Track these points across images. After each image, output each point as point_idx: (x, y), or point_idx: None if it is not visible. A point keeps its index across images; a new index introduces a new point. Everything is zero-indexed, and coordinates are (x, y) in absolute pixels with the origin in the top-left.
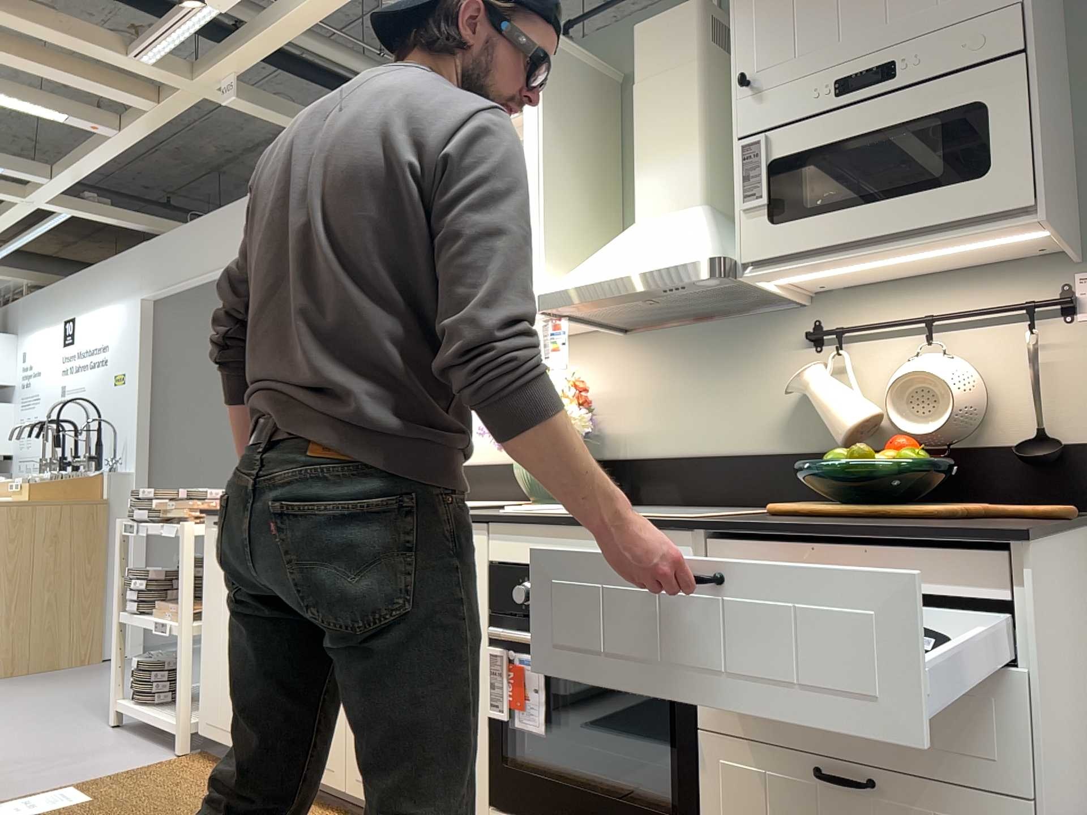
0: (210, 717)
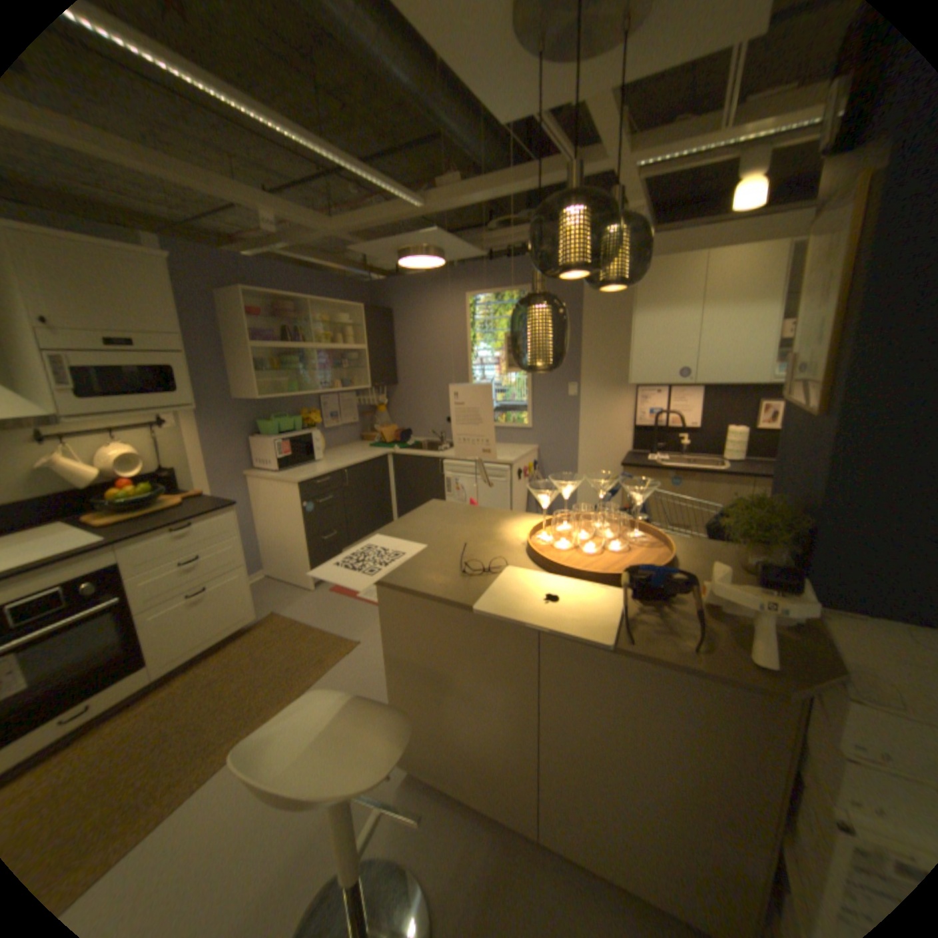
0: None
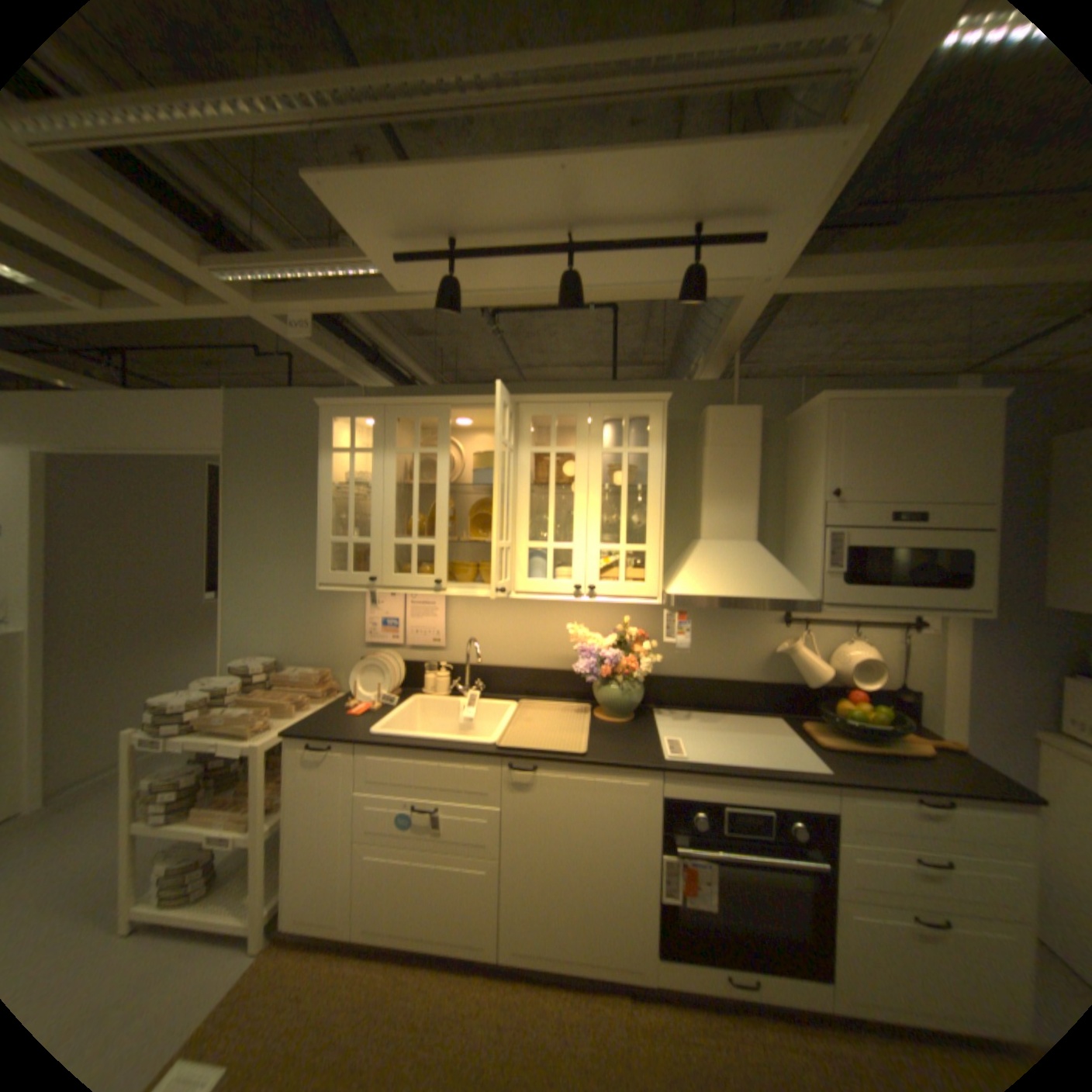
0: (301, 917)
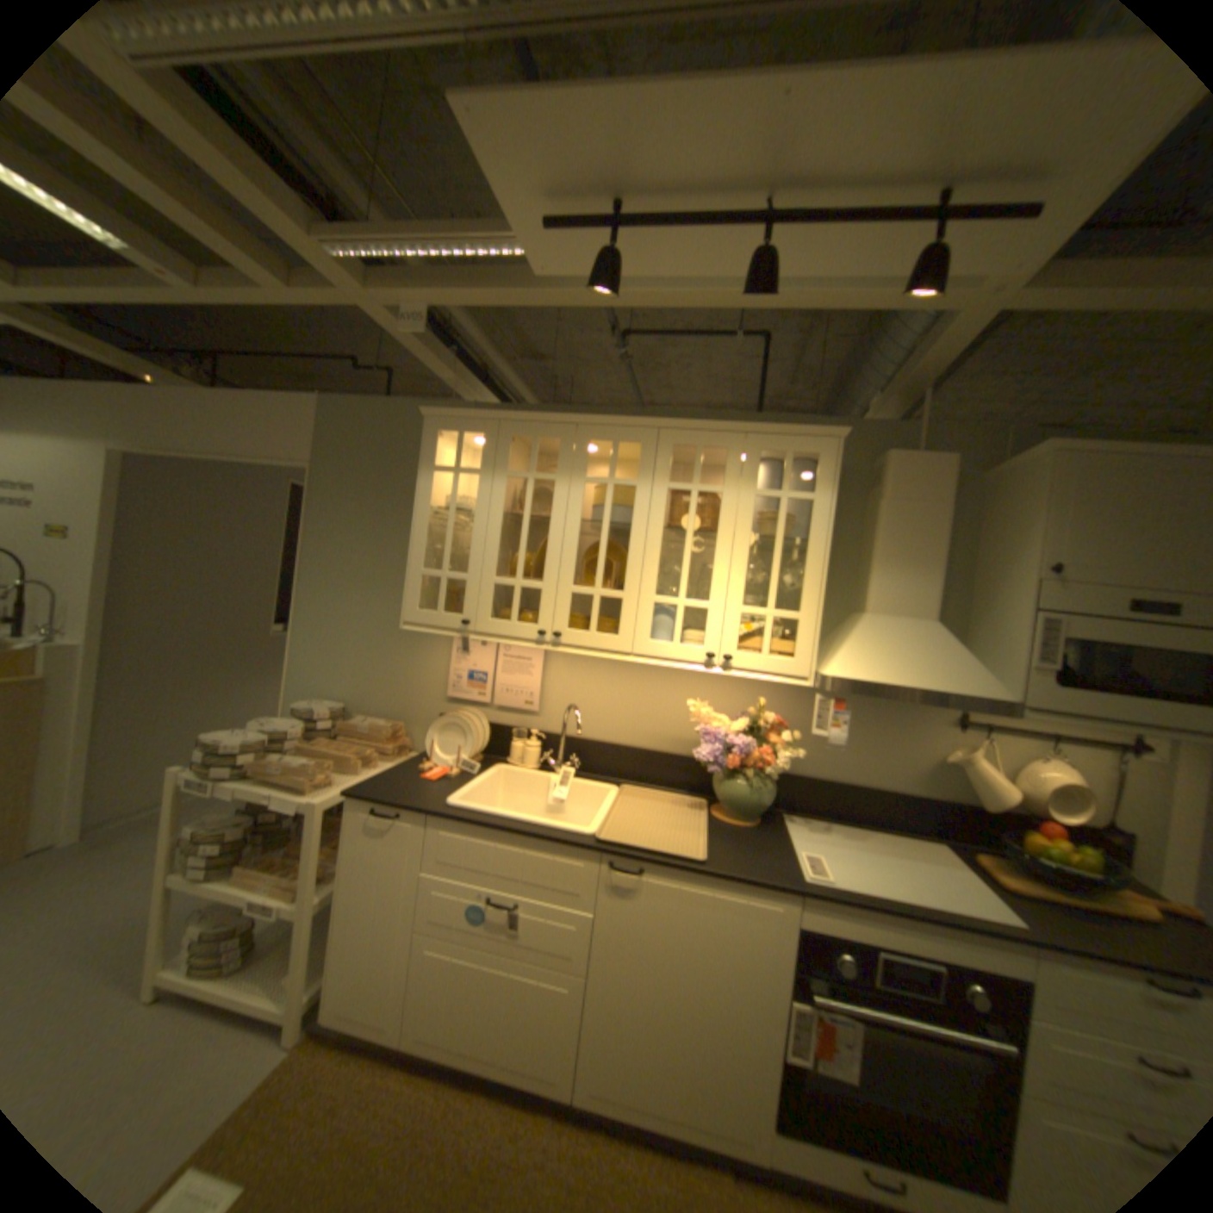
0: (344, 1011)
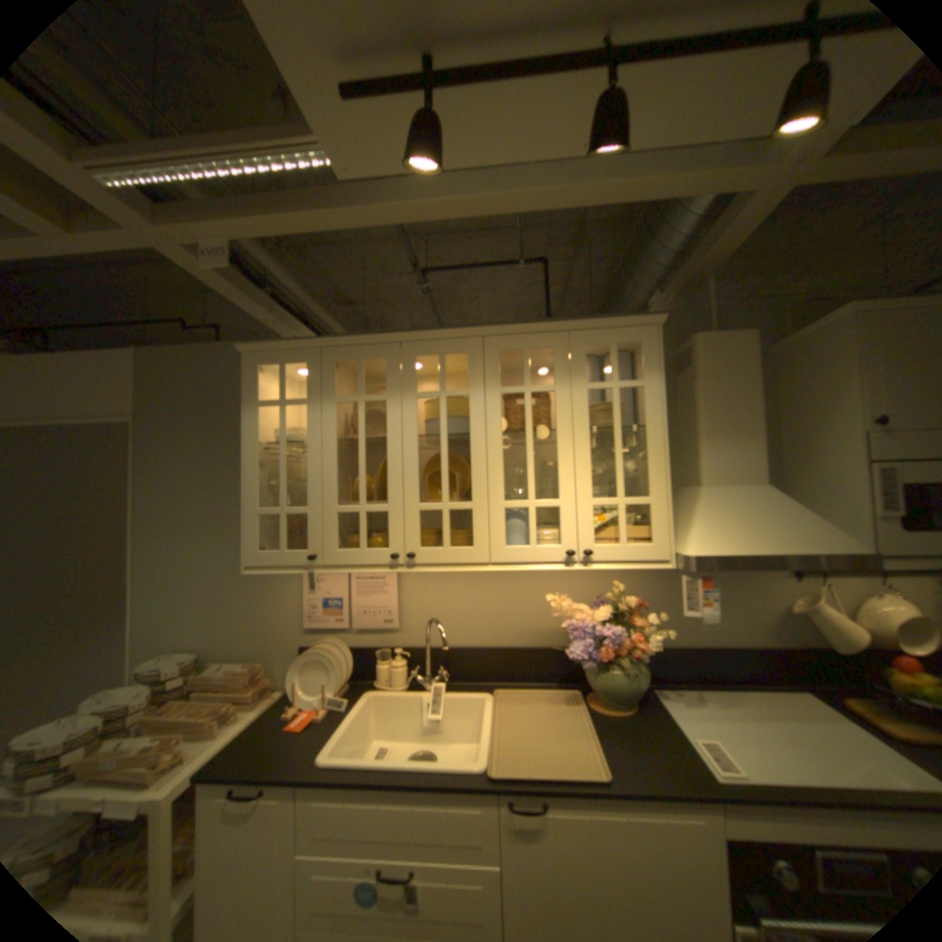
0: None
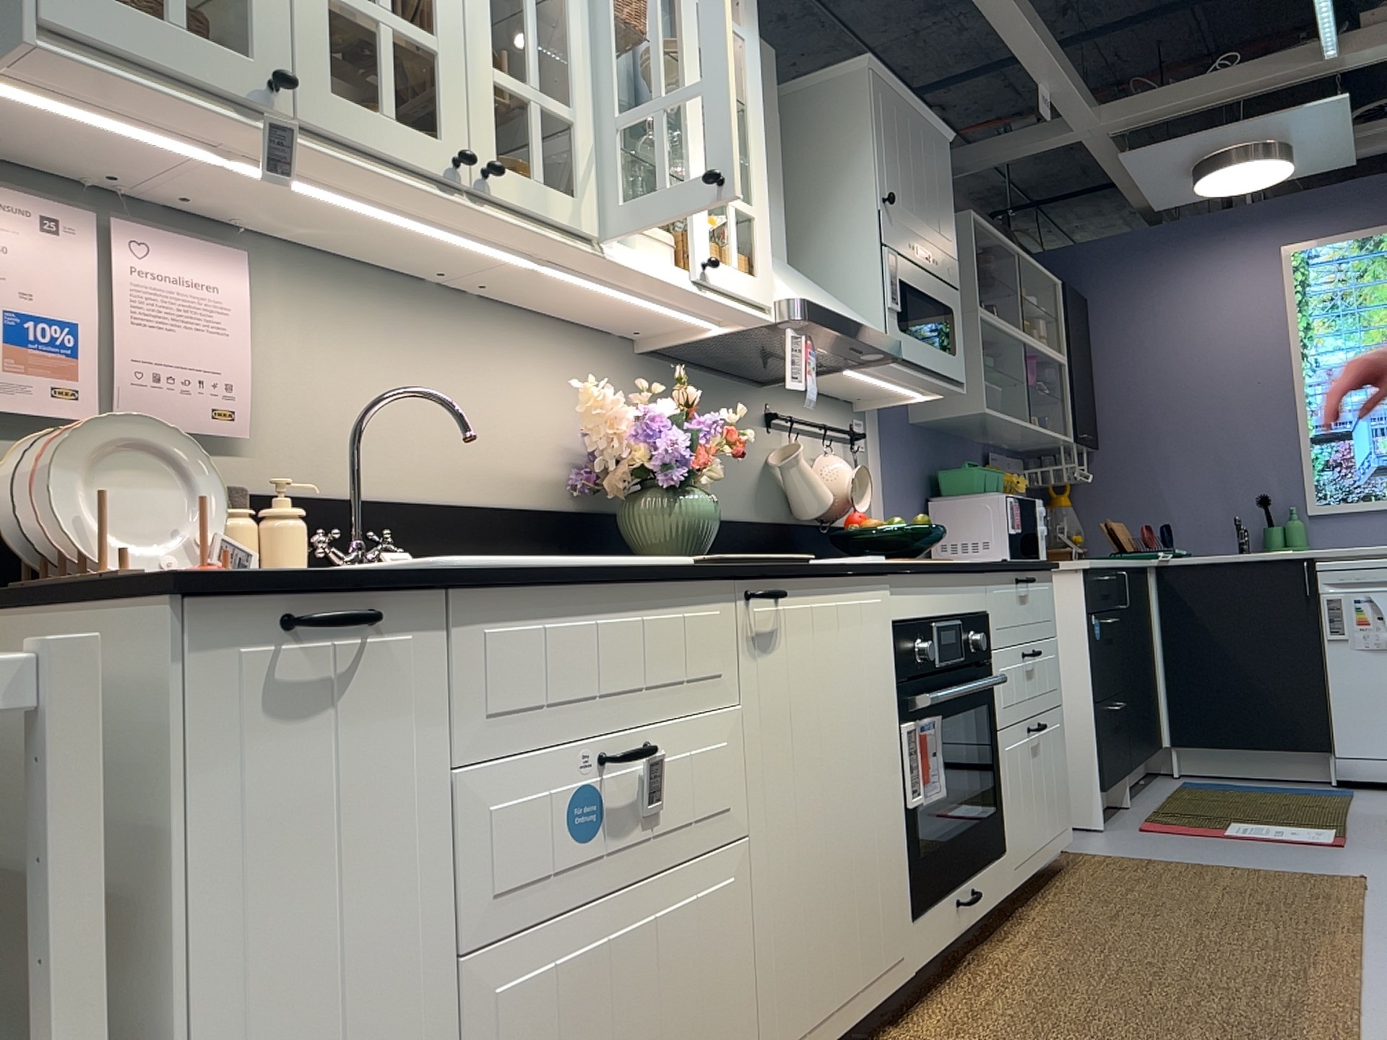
0: None
